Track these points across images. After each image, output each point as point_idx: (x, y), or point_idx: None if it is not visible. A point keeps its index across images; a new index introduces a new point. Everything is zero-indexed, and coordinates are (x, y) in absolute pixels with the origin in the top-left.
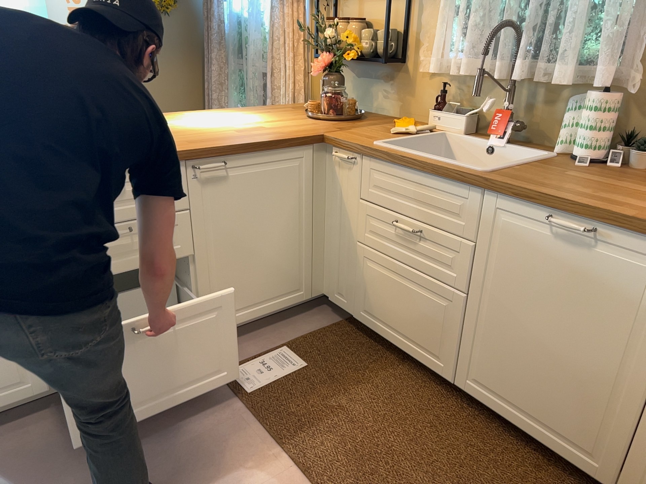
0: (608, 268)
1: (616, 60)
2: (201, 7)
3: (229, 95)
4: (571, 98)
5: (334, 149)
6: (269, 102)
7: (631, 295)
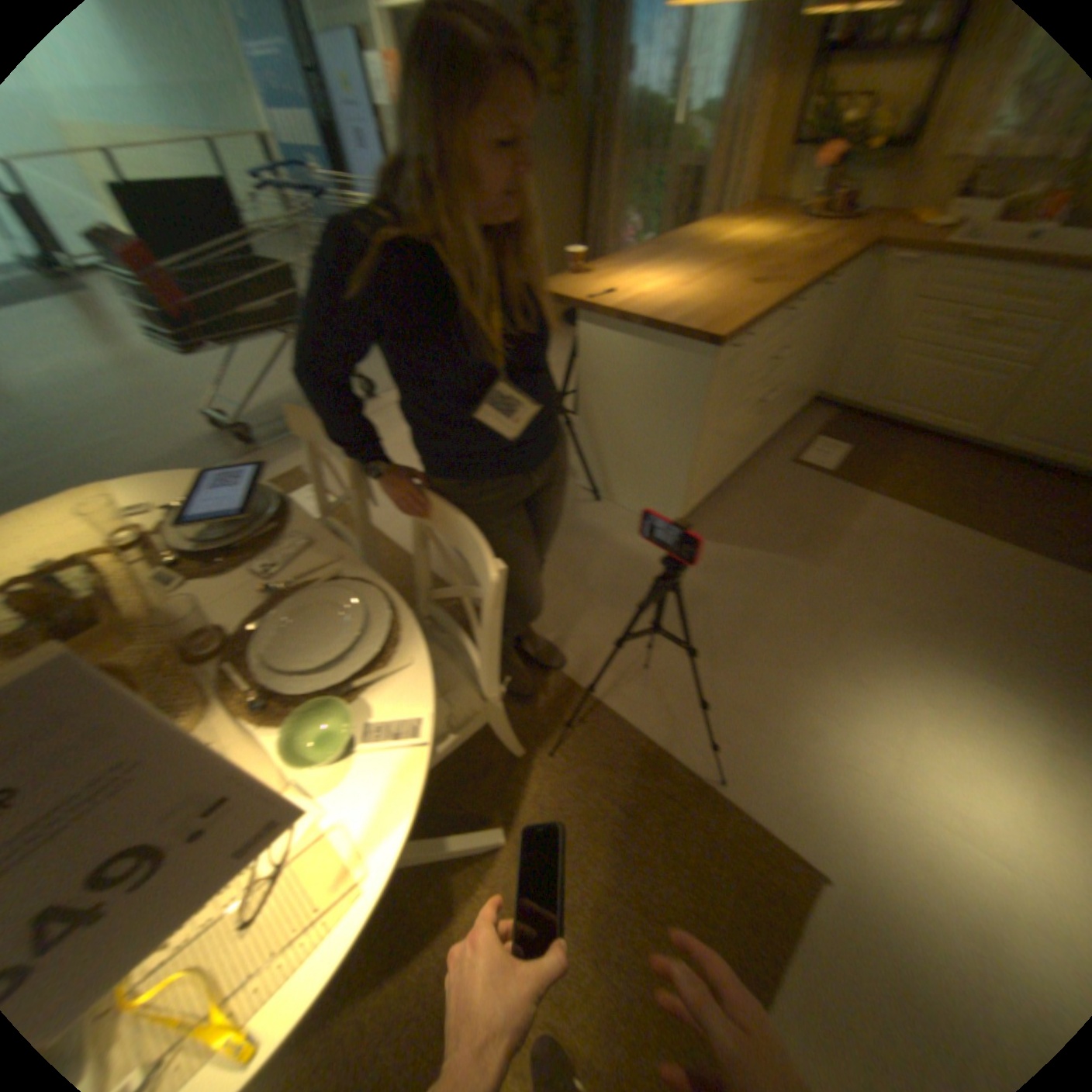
0: None
1: None
2: (587, 81)
3: (626, 198)
4: None
5: (891, 251)
6: (710, 204)
7: None
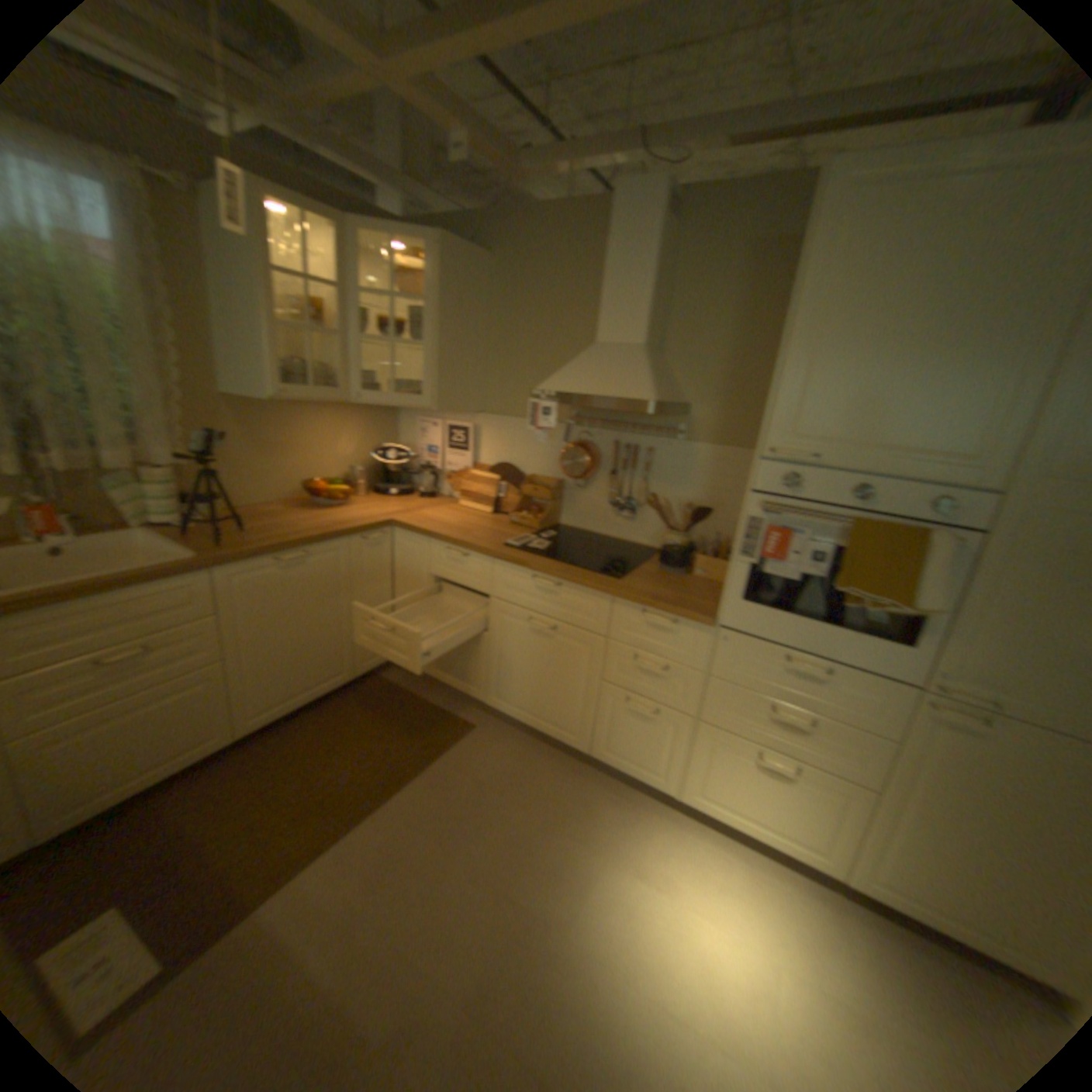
0: (314, 569)
1: (157, 442)
2: None
3: None
4: (99, 479)
5: None
6: None
7: (329, 575)
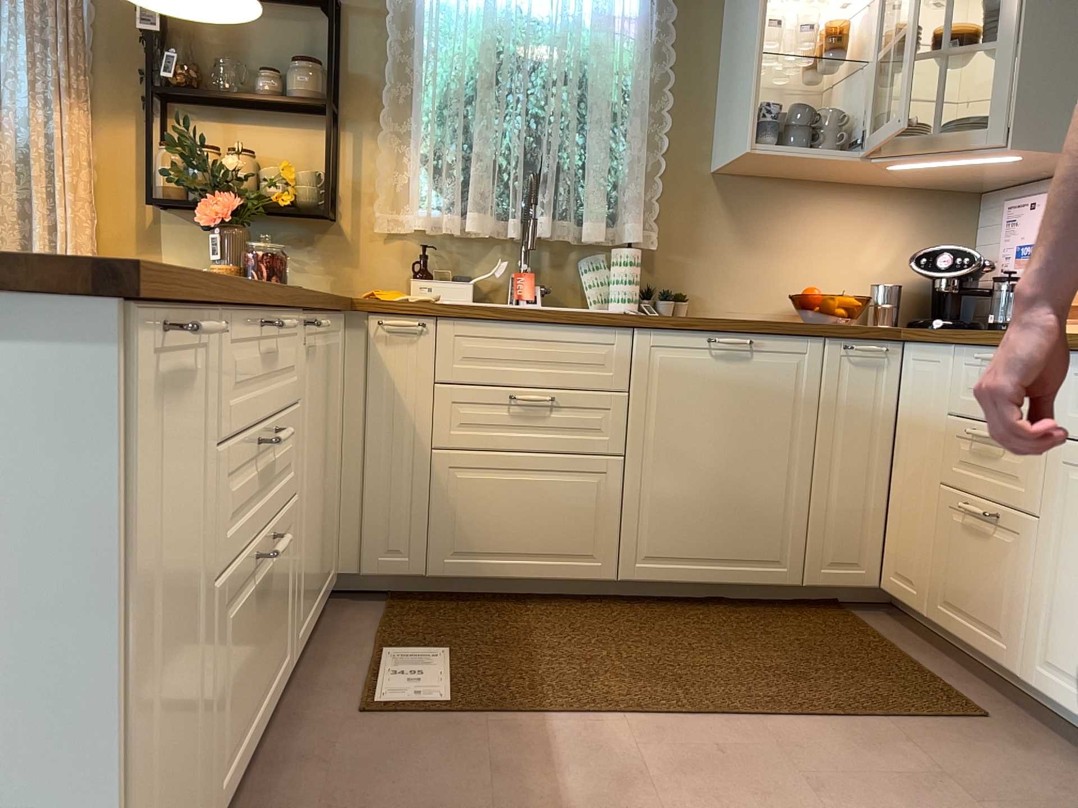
0: (766, 372)
1: (639, 216)
2: None
3: None
4: (584, 257)
5: (372, 319)
6: None
7: (788, 389)
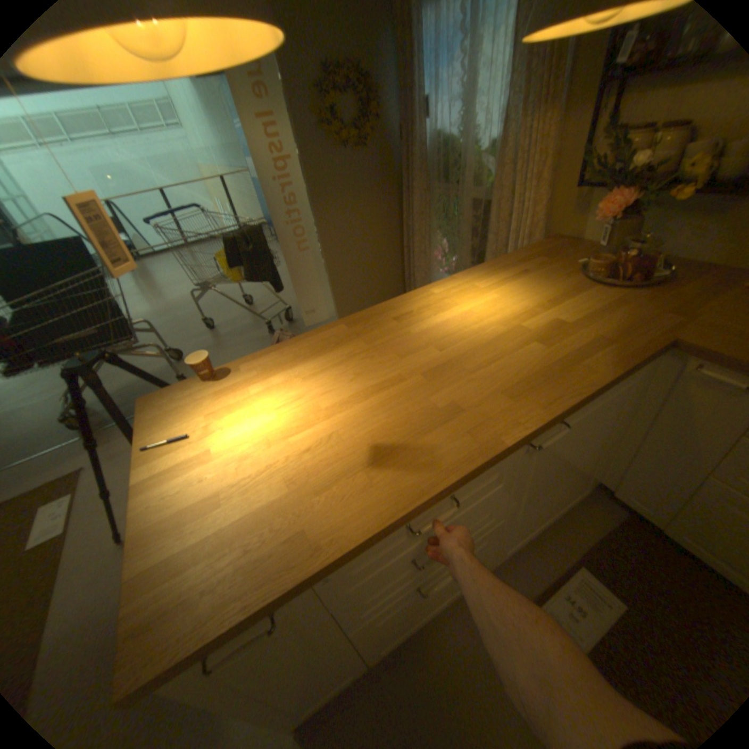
0: None
1: None
2: (393, 127)
3: (429, 223)
4: None
5: (697, 360)
6: (493, 238)
7: None
